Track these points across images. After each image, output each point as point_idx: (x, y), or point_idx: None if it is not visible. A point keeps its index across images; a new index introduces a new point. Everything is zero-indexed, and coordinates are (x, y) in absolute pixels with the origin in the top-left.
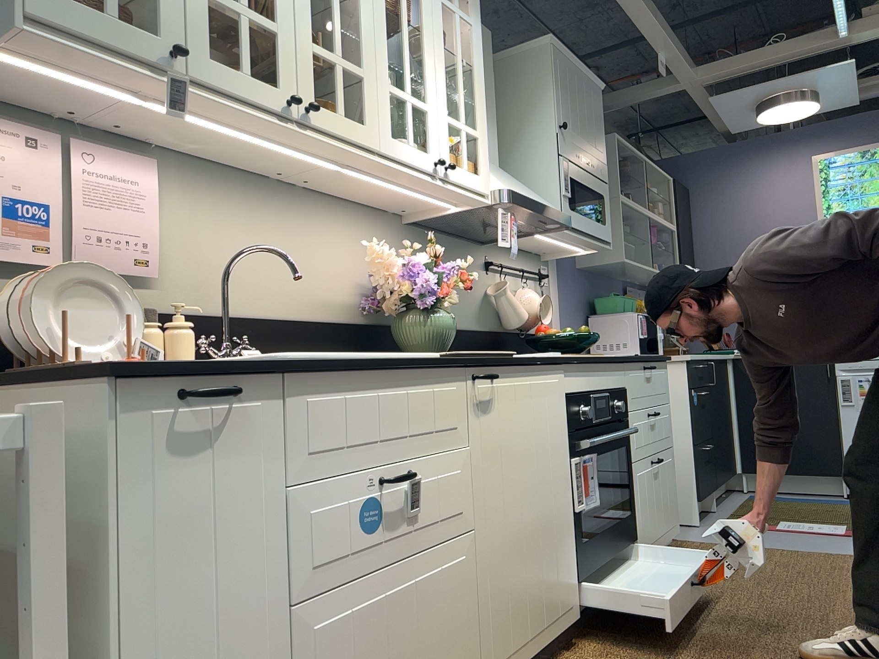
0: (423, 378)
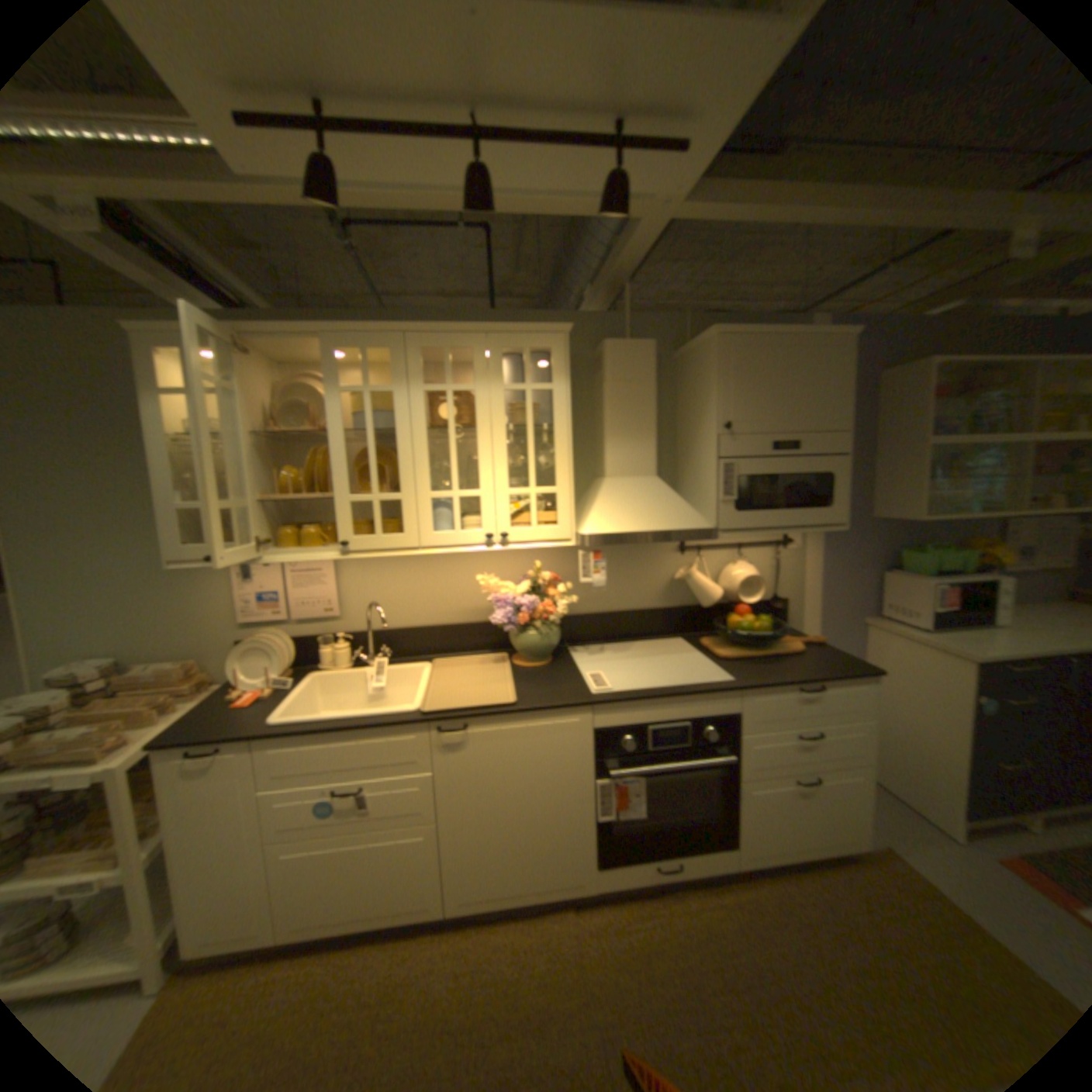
0: (380, 734)
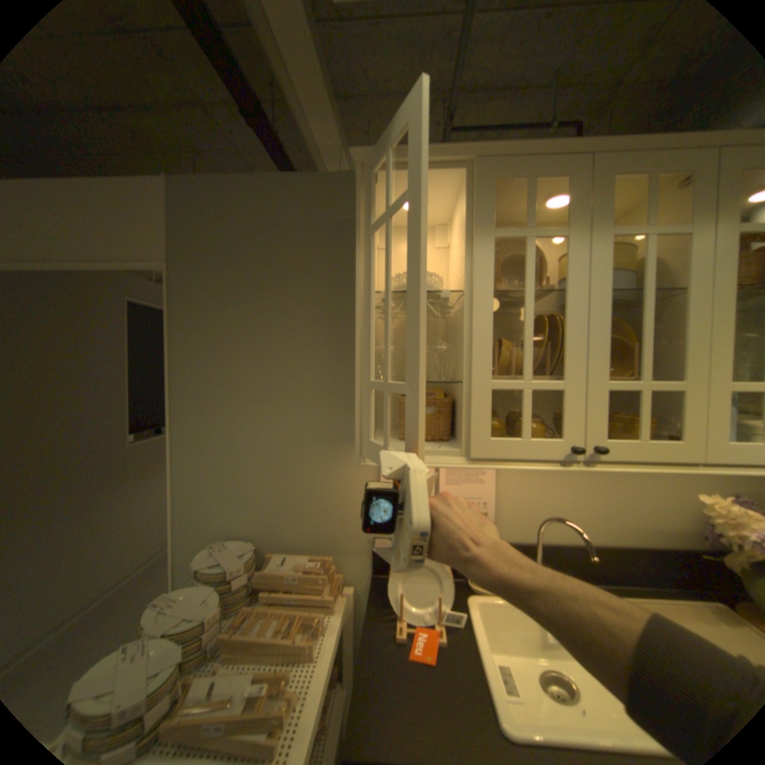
0: None
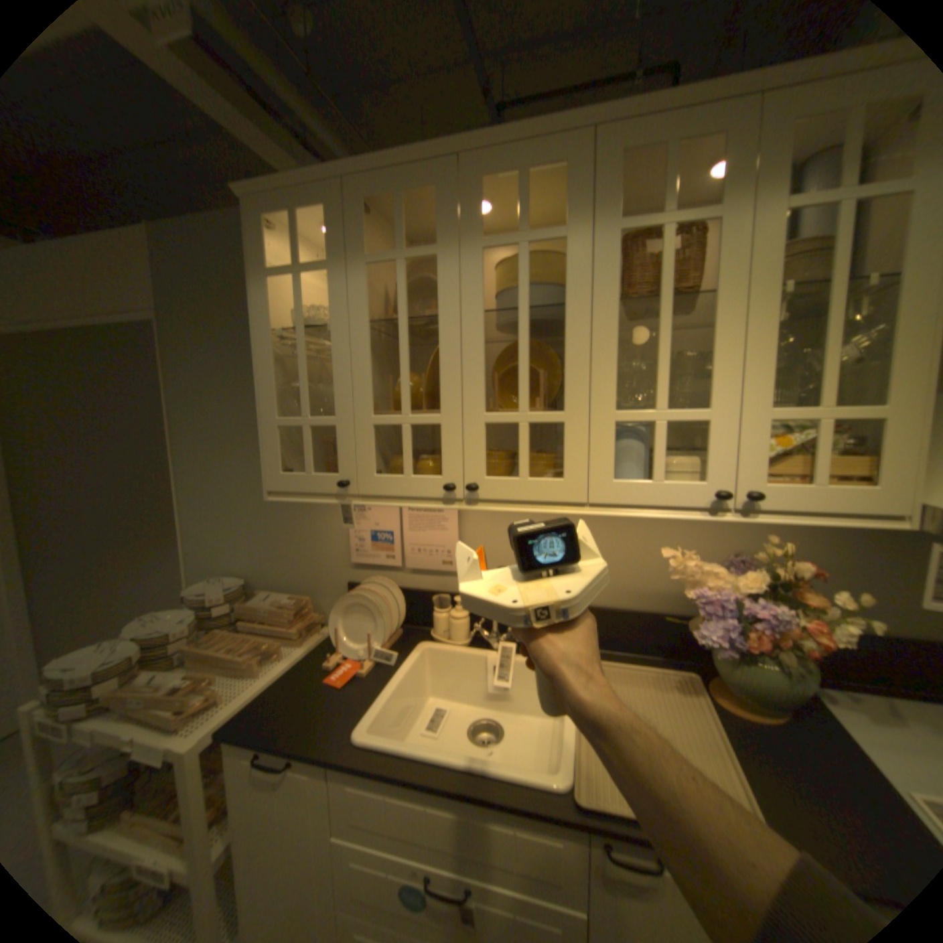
0: (501, 819)
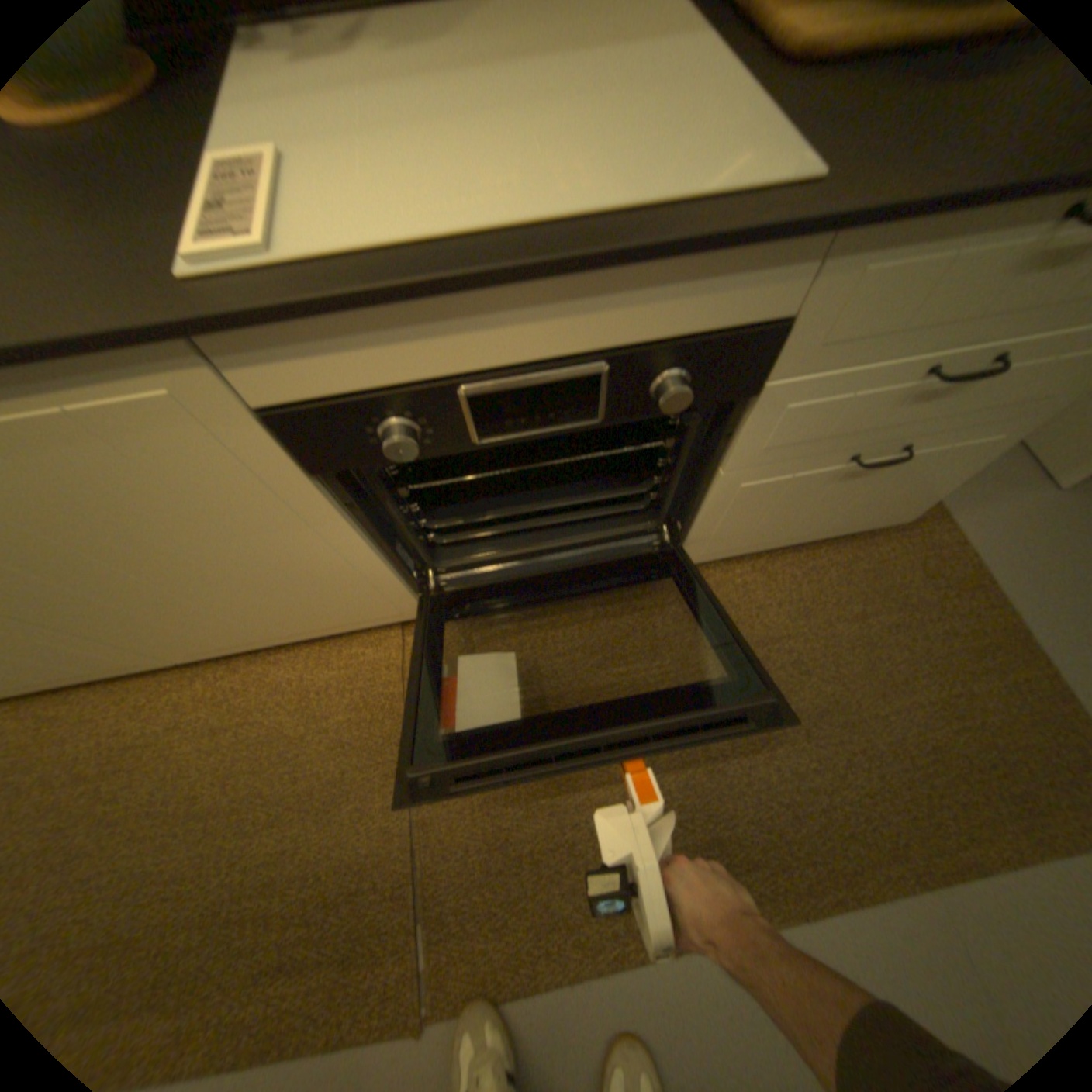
0: None
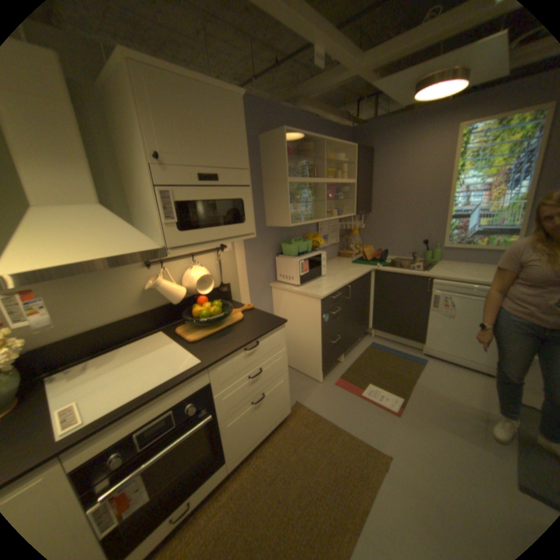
0: None
